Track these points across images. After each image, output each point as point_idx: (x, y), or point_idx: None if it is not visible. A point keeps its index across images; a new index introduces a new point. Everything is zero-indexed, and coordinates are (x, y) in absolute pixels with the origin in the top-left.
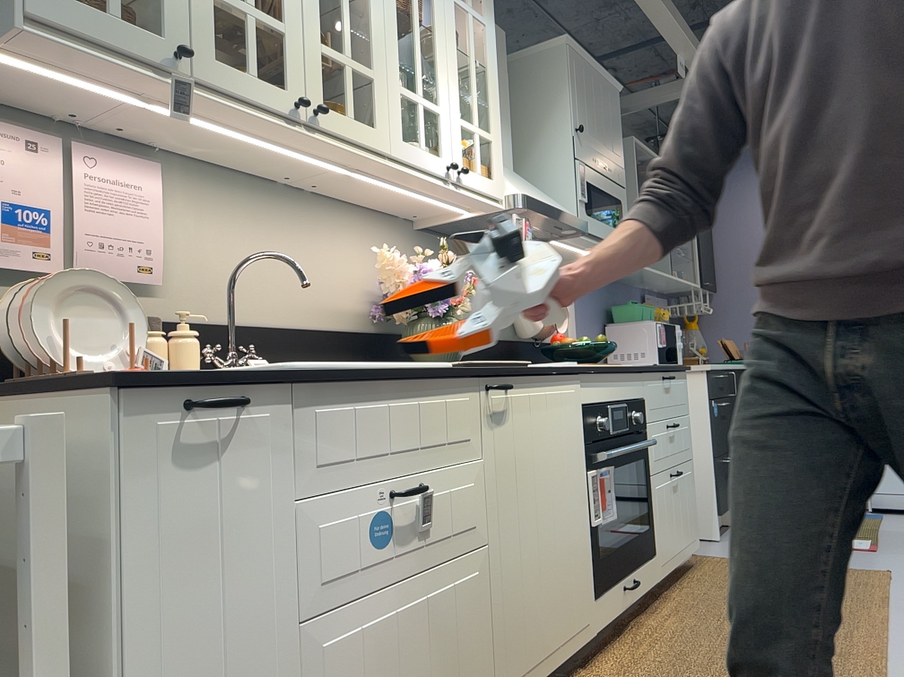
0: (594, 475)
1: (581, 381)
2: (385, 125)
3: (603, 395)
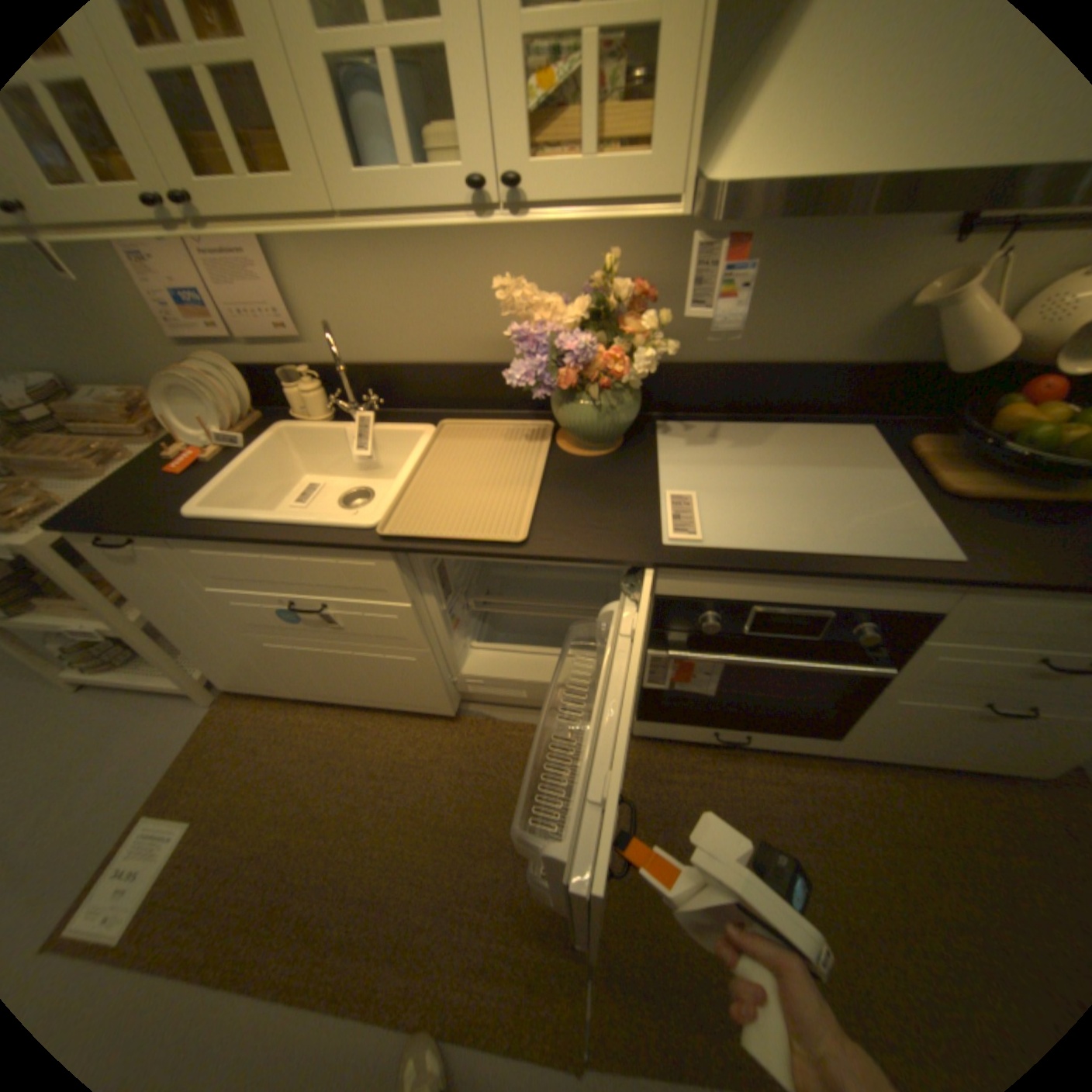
0: (660, 655)
1: (658, 572)
2: (303, 156)
3: (738, 592)
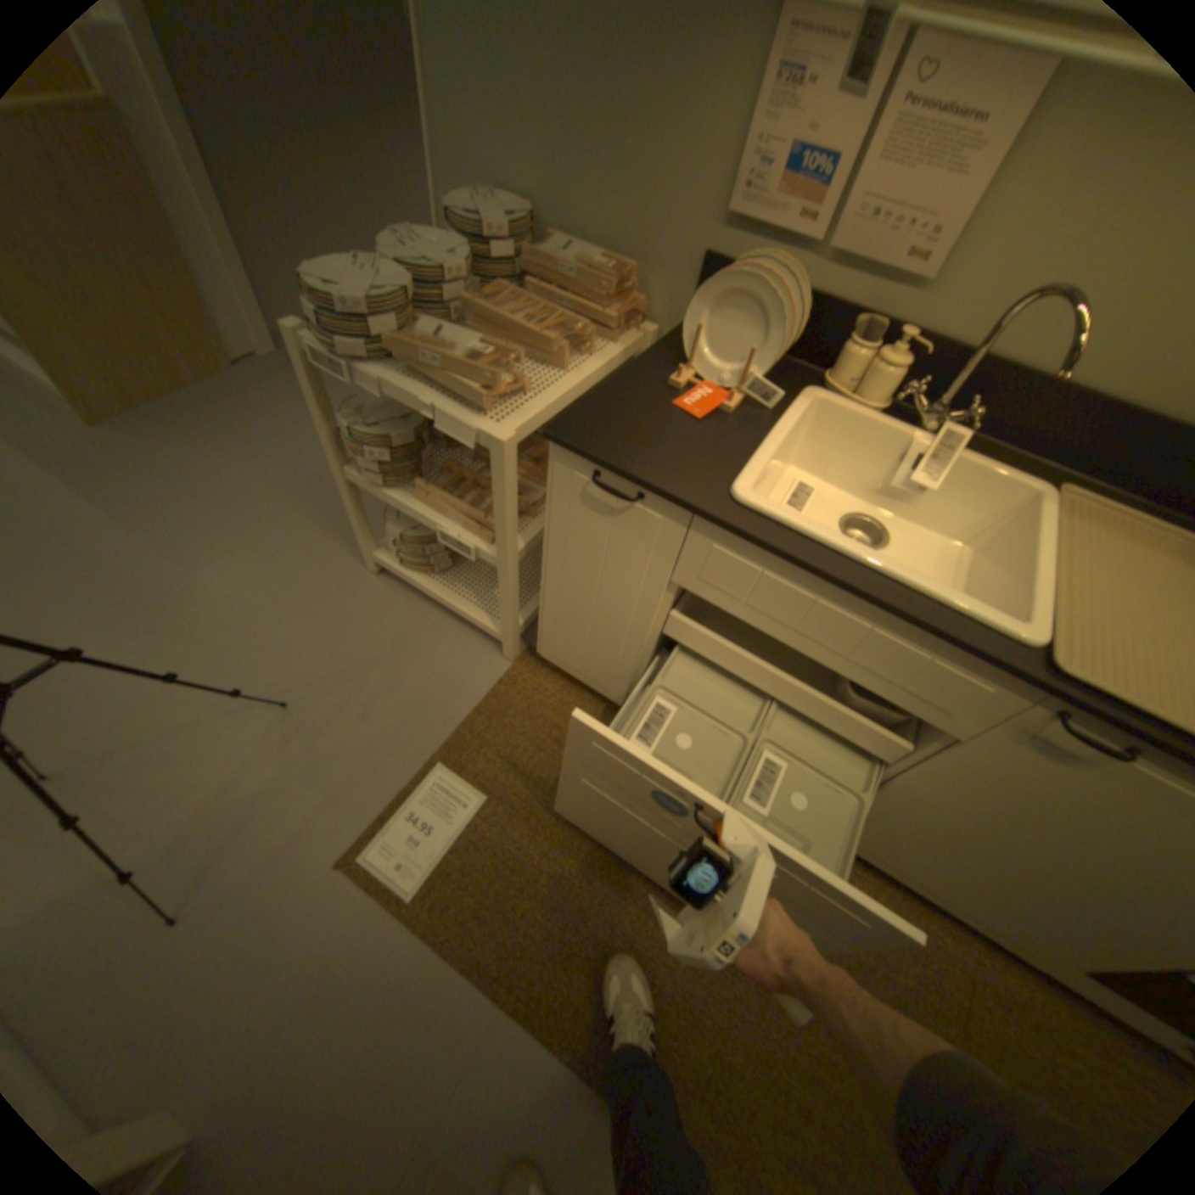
0: None
1: None
2: None
3: None
